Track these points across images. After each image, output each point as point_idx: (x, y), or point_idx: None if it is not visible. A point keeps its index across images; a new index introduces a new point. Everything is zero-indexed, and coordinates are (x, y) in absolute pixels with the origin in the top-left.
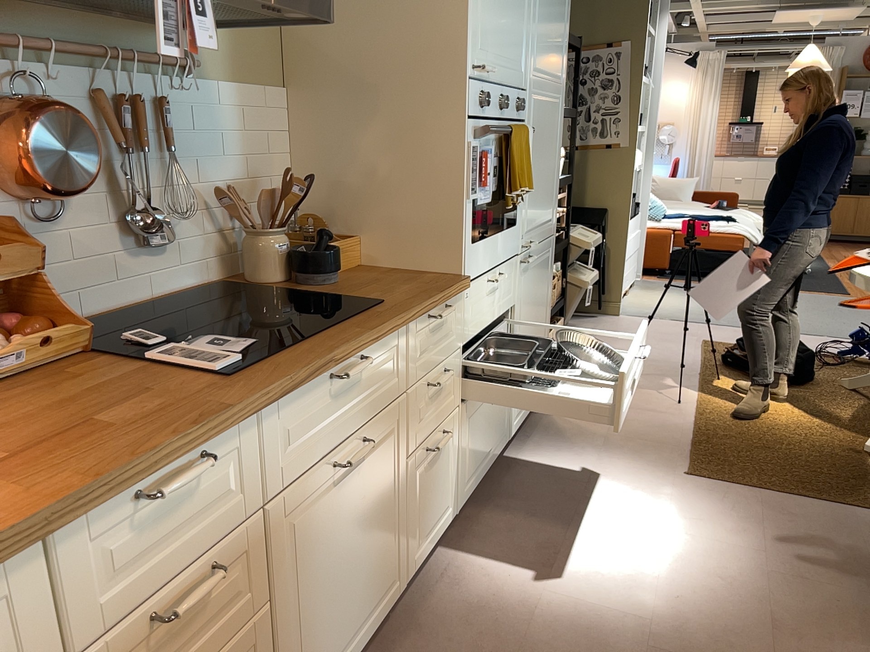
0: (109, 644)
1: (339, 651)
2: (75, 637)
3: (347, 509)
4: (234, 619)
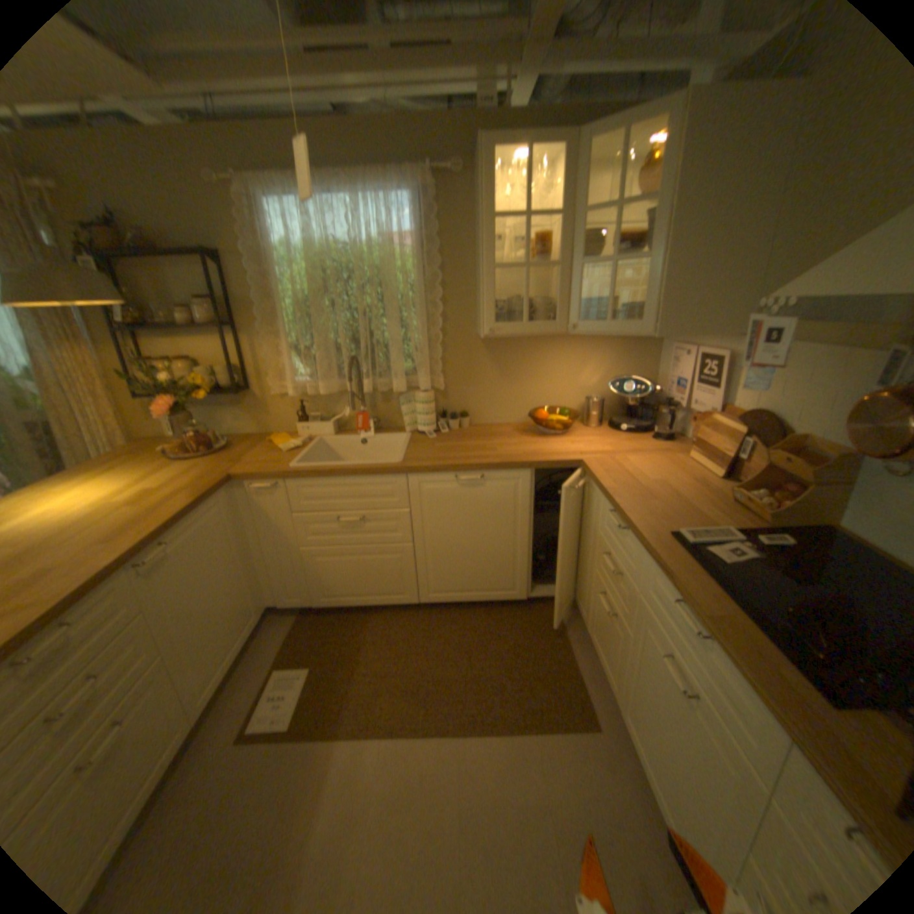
0: (605, 544)
1: (651, 767)
2: (602, 528)
3: (676, 709)
4: (624, 612)
